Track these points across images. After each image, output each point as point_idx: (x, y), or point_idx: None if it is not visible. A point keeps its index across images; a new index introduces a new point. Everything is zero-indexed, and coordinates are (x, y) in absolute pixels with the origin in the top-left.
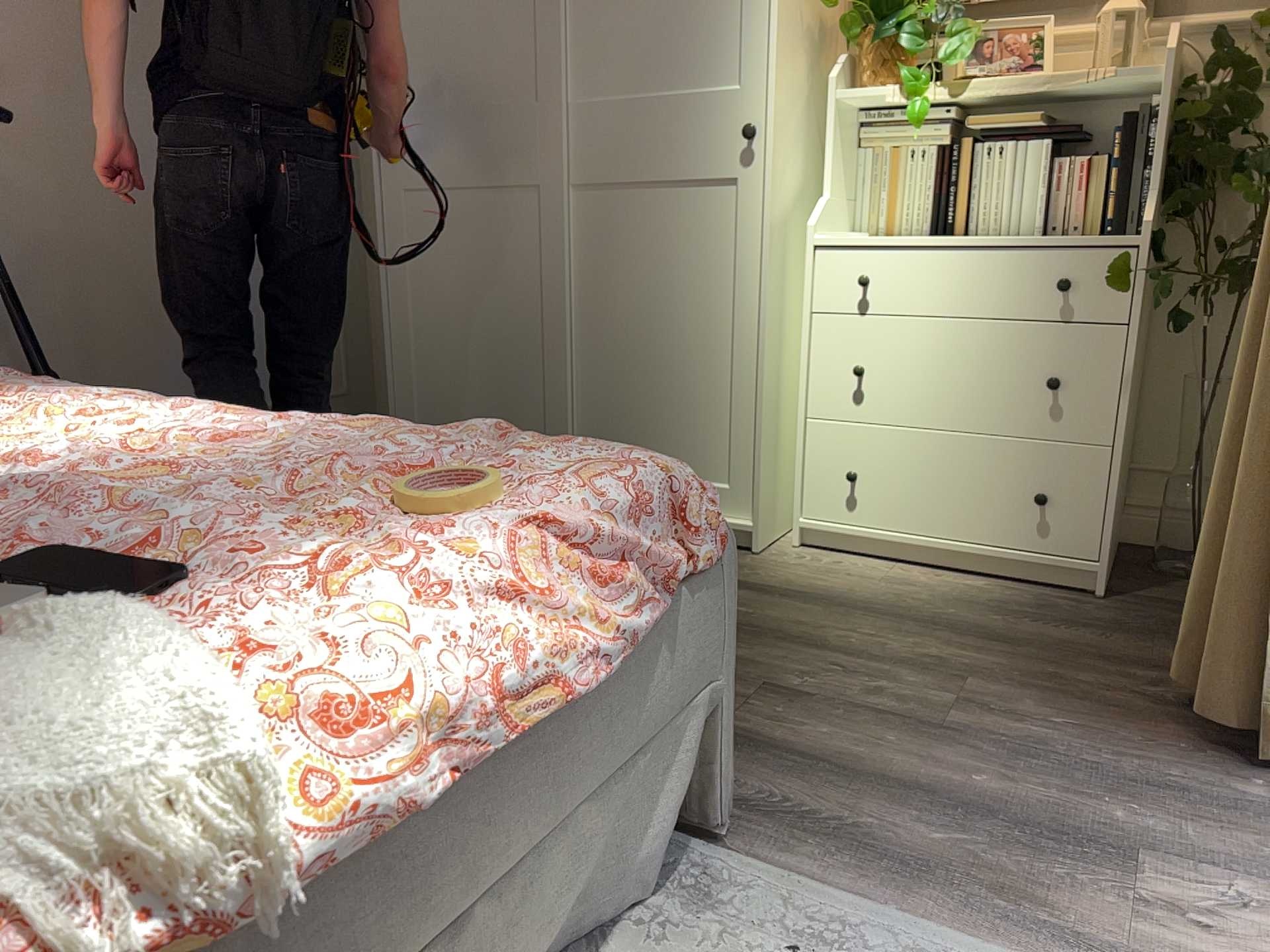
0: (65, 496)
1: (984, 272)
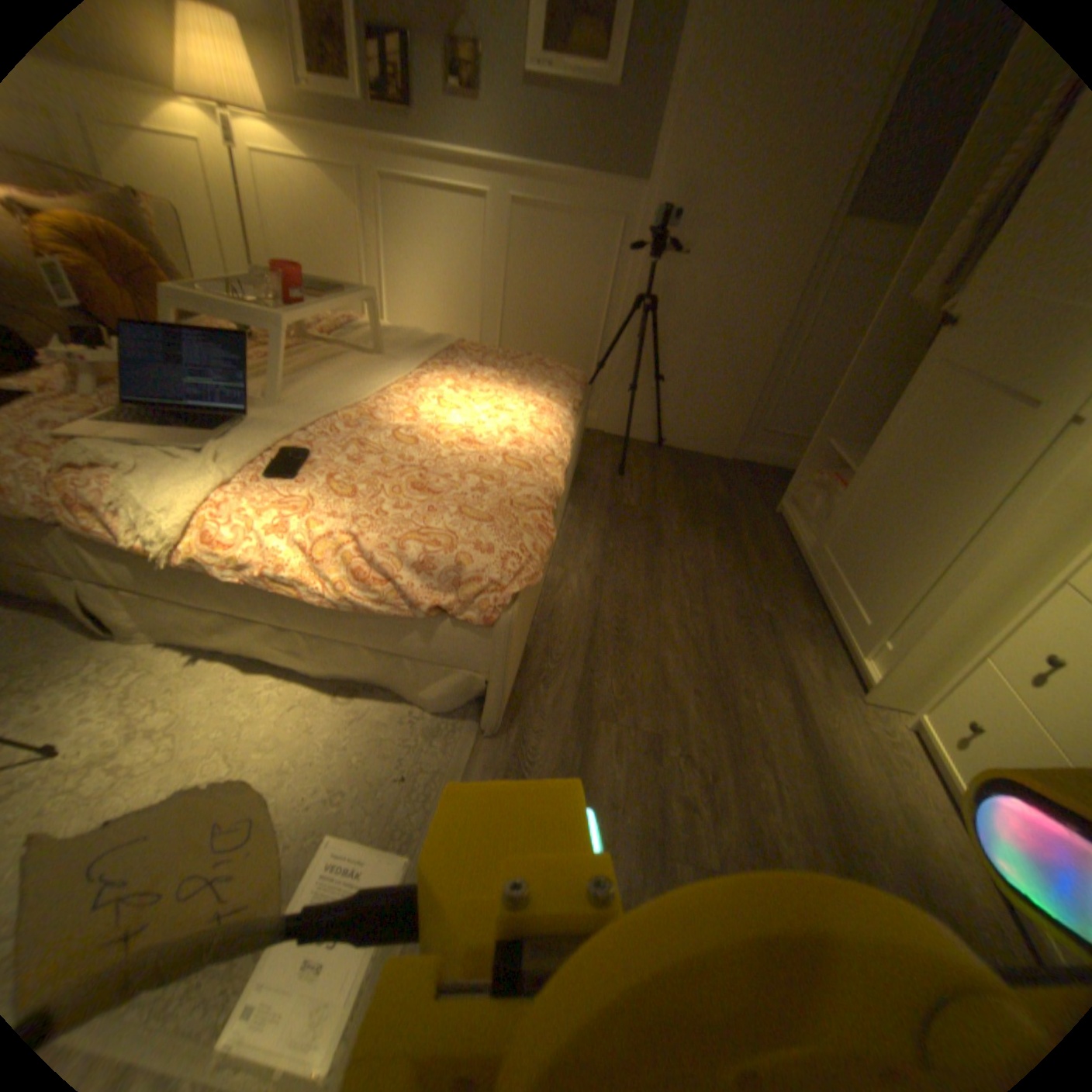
0: (374, 432)
1: None
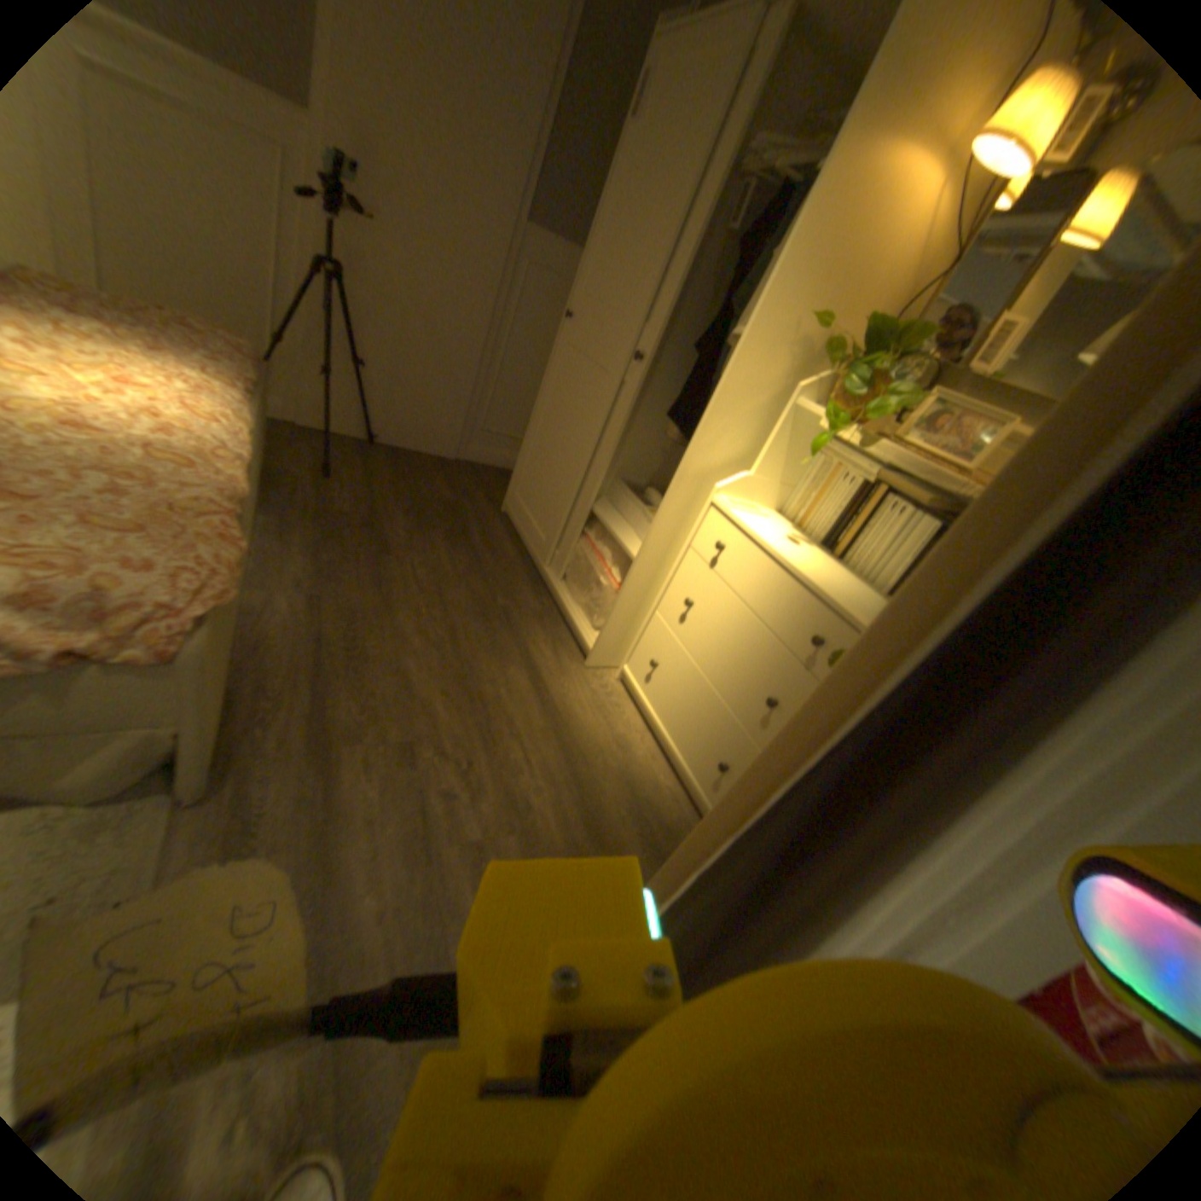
0: None
1: (785, 589)
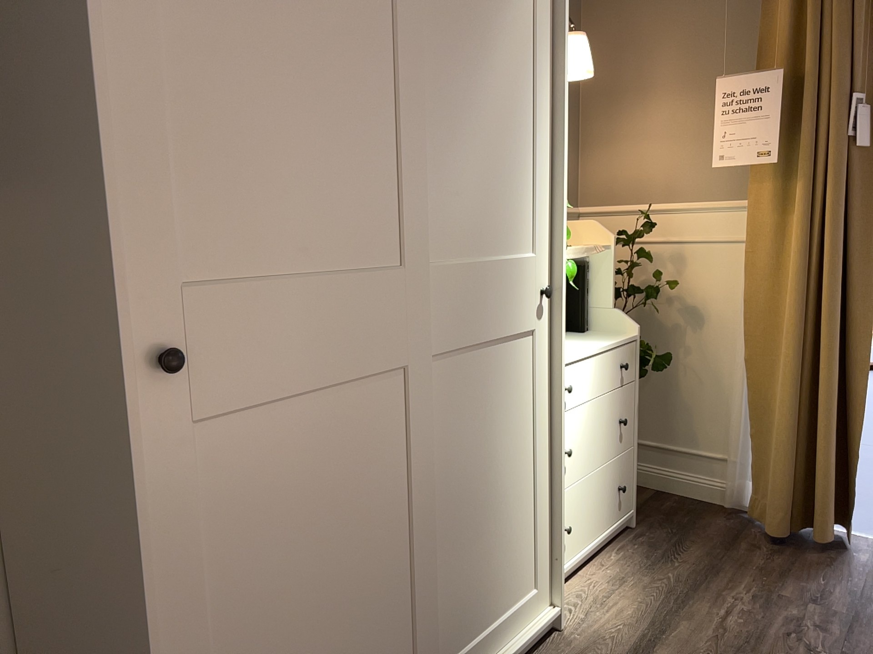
0: None
1: (602, 367)
